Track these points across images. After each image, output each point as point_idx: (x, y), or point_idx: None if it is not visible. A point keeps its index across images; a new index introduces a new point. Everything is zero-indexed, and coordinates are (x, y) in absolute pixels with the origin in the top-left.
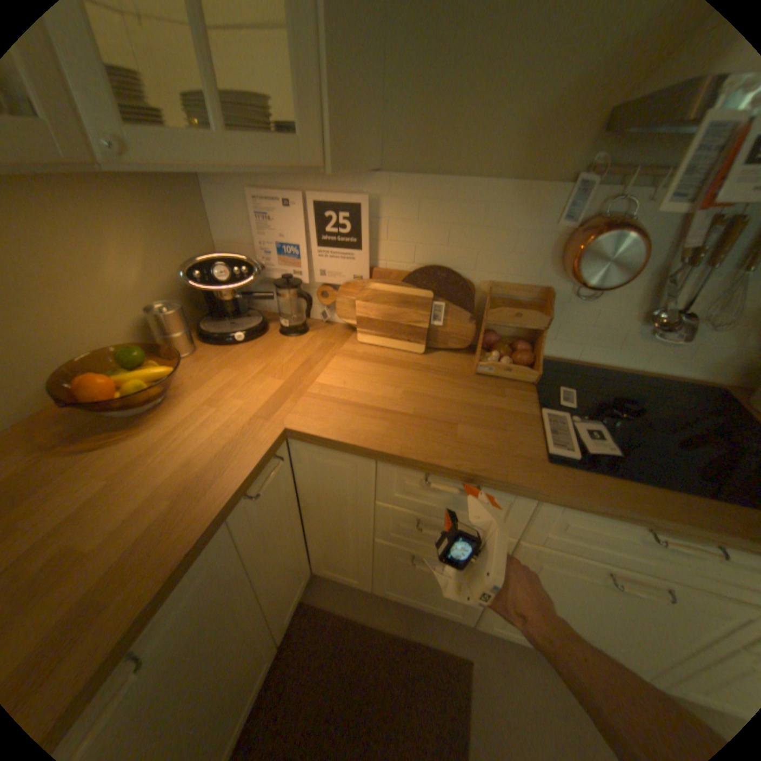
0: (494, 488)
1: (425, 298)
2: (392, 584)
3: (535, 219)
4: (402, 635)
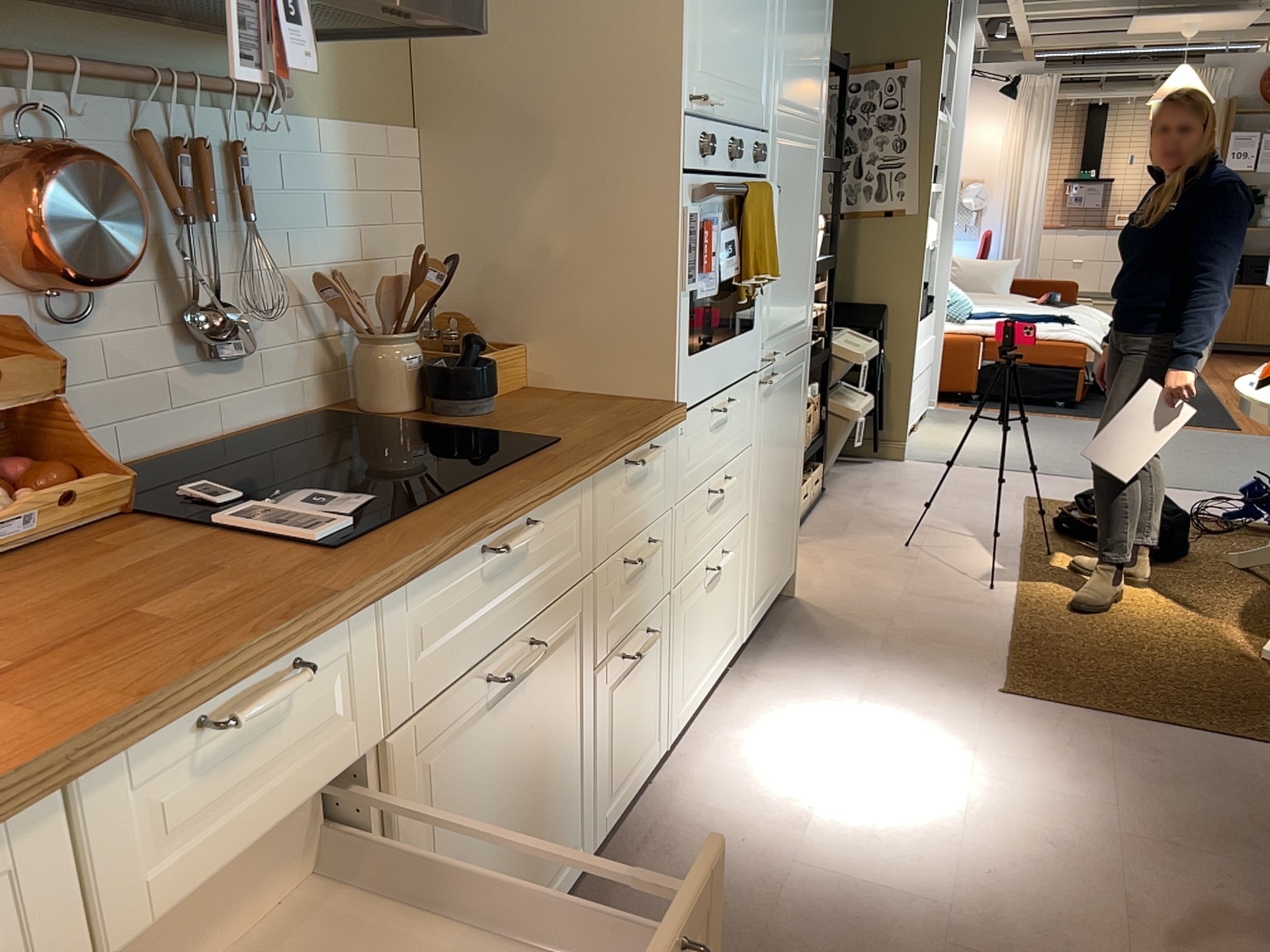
0: (314, 641)
1: None
2: None
3: None
4: None
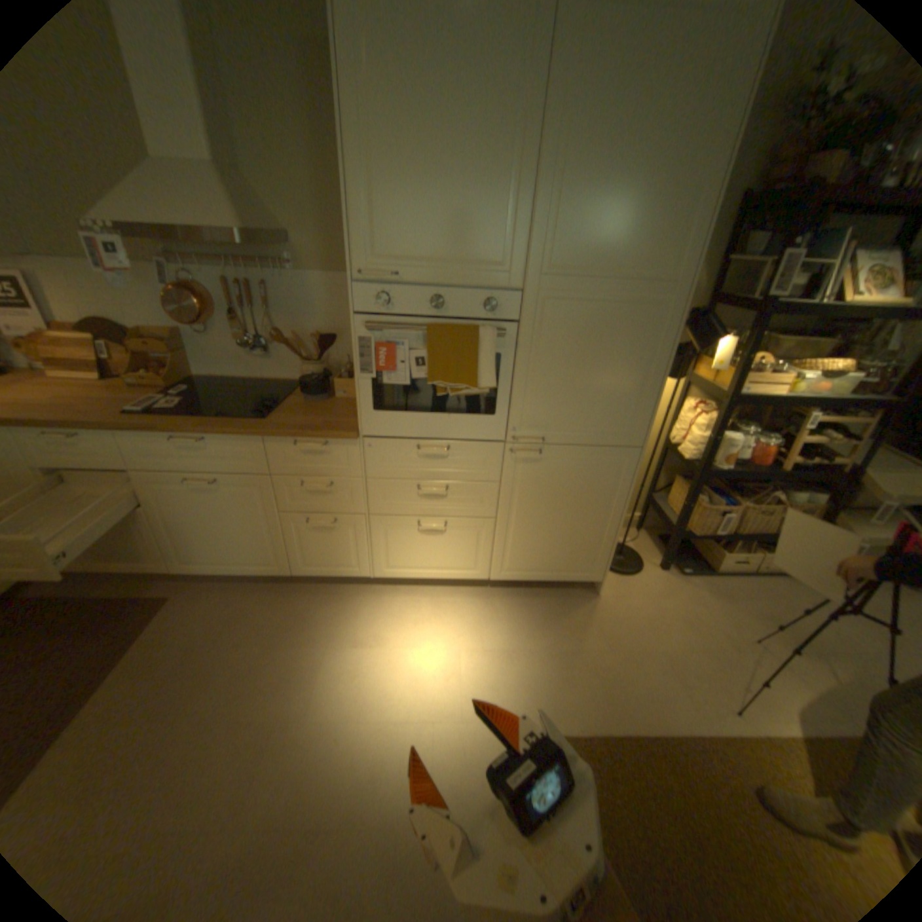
0: (78, 431)
1: (87, 340)
2: (91, 553)
3: (143, 285)
4: (113, 597)
